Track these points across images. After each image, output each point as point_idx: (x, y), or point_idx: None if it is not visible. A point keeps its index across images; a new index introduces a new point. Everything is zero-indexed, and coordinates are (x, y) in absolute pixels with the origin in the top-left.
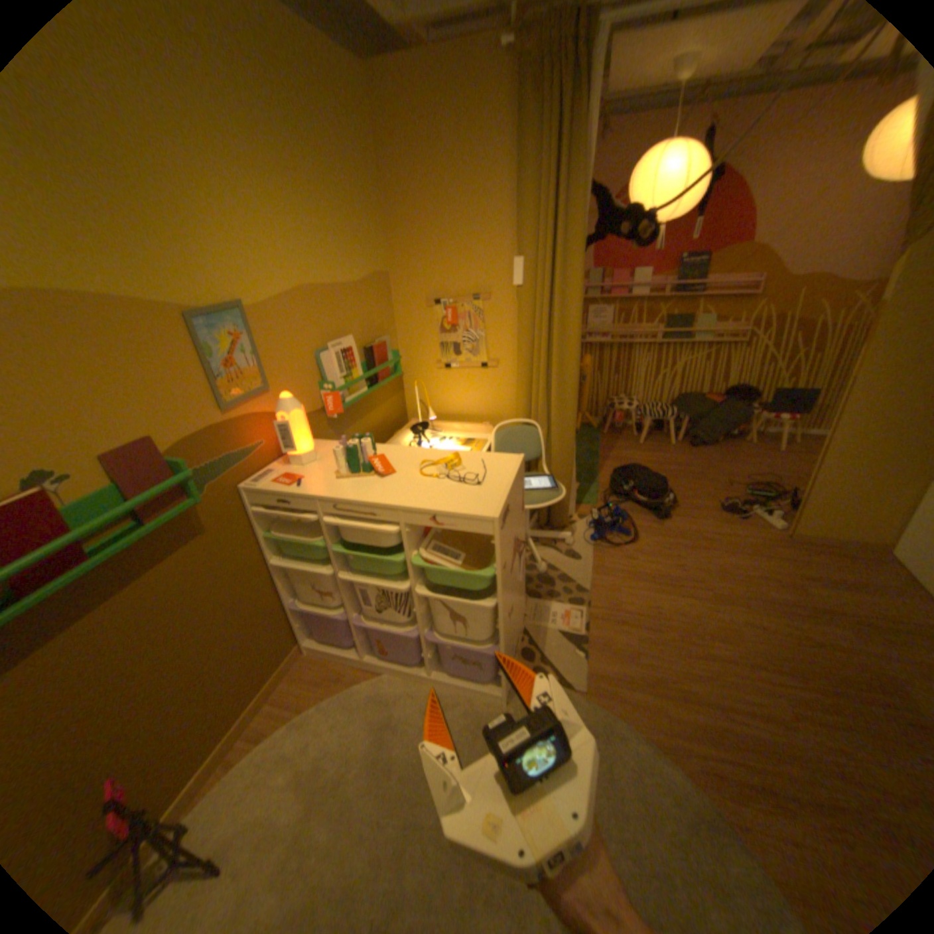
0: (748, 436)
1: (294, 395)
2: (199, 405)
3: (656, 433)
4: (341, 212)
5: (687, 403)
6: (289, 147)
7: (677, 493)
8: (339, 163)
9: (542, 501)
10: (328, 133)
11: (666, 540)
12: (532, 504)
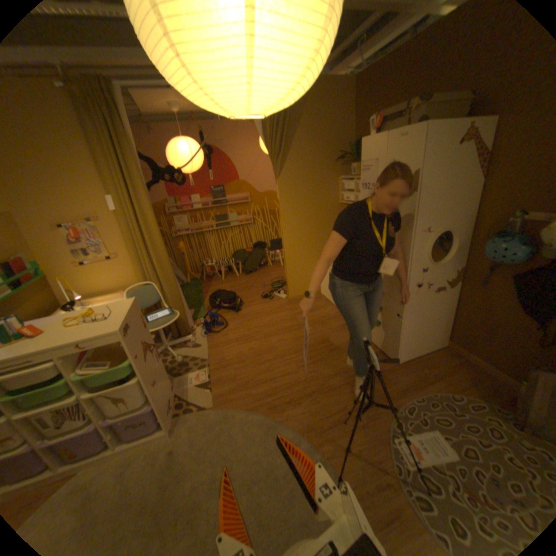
0: (268, 264)
1: None
2: None
3: (230, 274)
4: None
5: (238, 256)
6: None
7: (243, 298)
8: None
9: (166, 323)
10: None
11: (240, 321)
12: (160, 327)
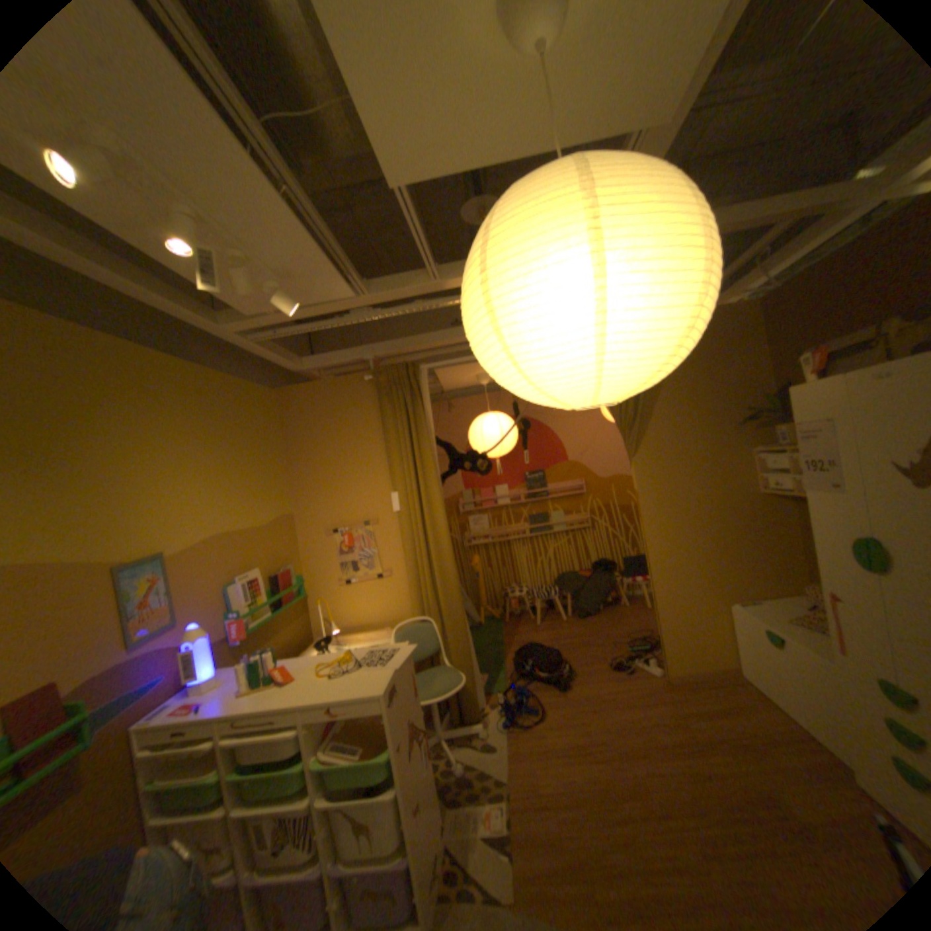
0: (622, 602)
1: (198, 629)
2: (108, 648)
3: (551, 613)
4: (254, 479)
5: (565, 582)
6: (216, 446)
7: (574, 664)
8: (254, 448)
9: (445, 693)
10: (247, 432)
11: (571, 712)
12: (436, 698)
